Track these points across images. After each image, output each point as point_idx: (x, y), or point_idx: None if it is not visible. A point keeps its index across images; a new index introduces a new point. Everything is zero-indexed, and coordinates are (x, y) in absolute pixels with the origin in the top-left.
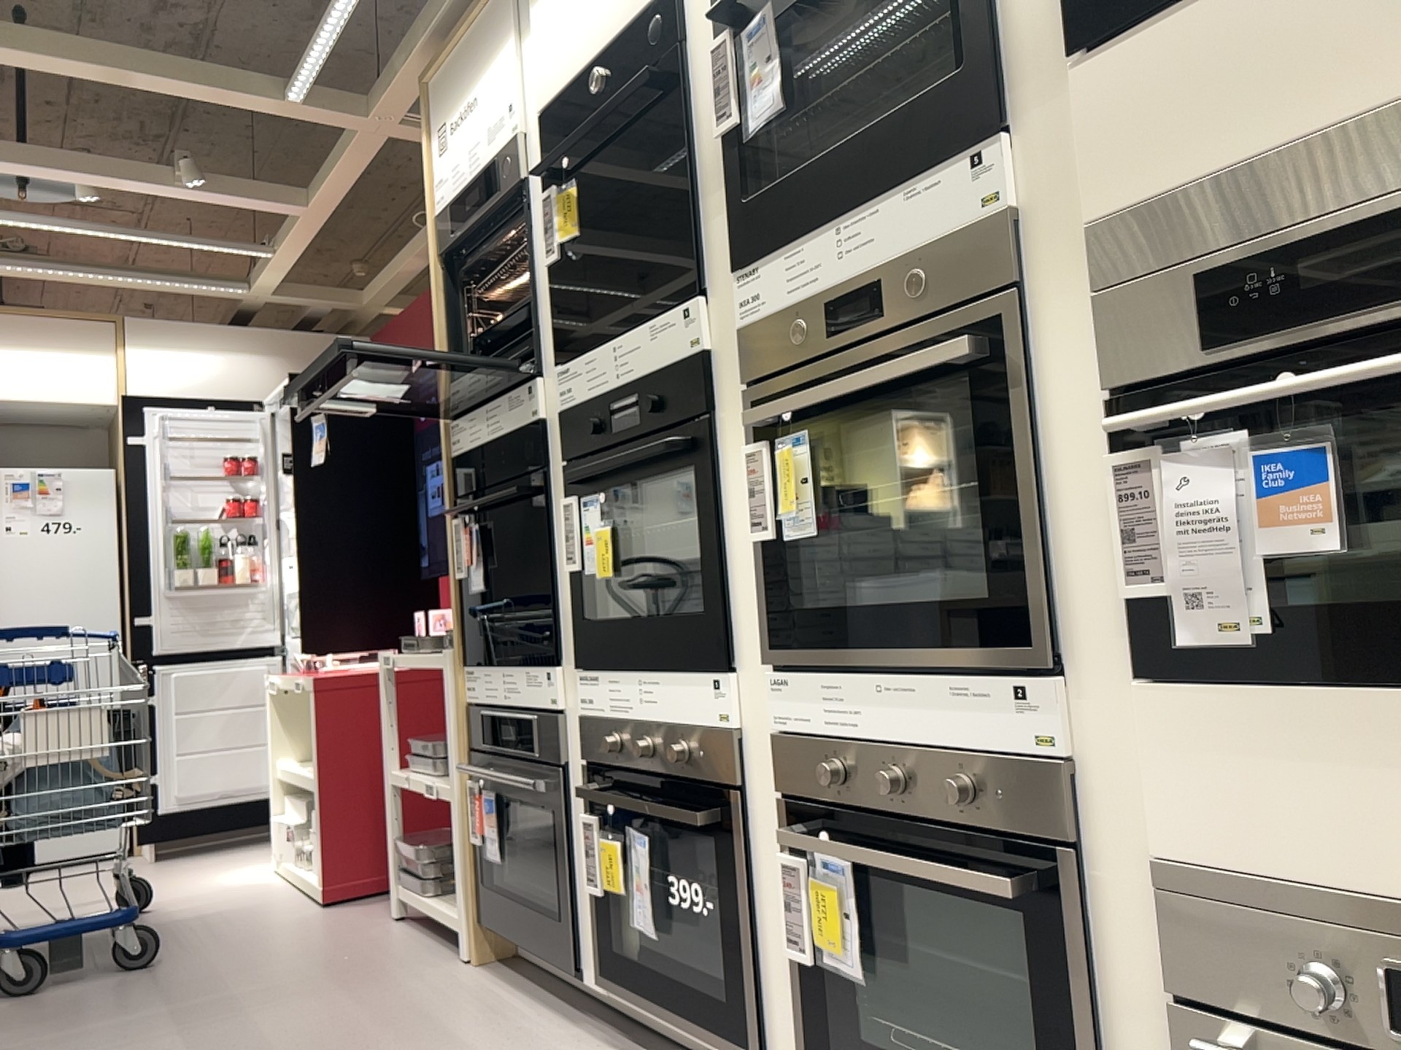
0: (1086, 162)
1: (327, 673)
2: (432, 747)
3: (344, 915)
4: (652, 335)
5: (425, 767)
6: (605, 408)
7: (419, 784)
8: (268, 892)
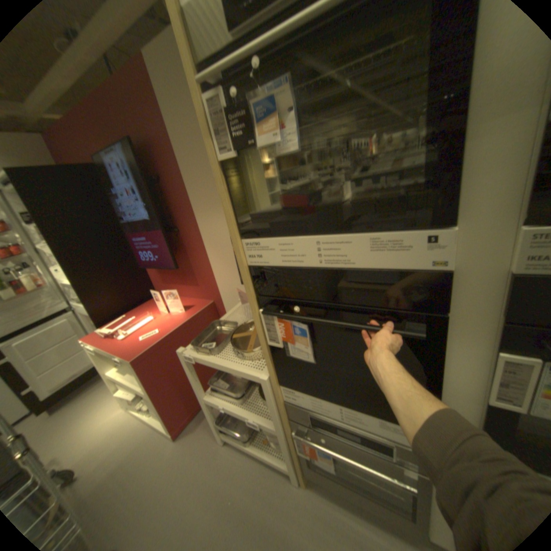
0: None
1: (123, 343)
2: (234, 395)
3: (190, 449)
4: None
5: (222, 394)
6: None
7: (236, 416)
8: (132, 435)
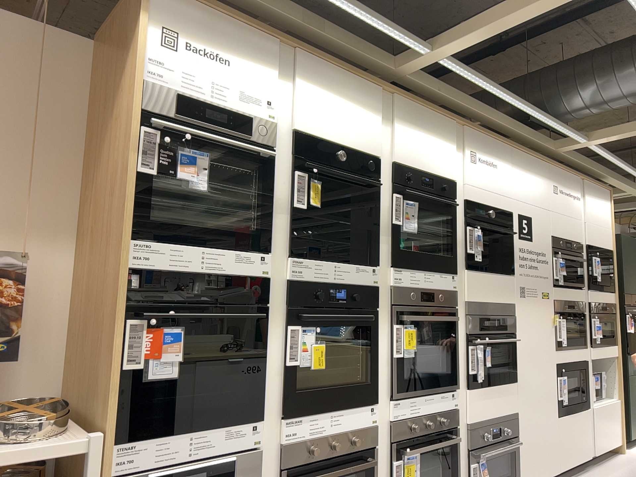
0: (463, 288)
1: None
2: None
3: None
4: (357, 271)
5: None
6: (326, 288)
7: None
8: None
